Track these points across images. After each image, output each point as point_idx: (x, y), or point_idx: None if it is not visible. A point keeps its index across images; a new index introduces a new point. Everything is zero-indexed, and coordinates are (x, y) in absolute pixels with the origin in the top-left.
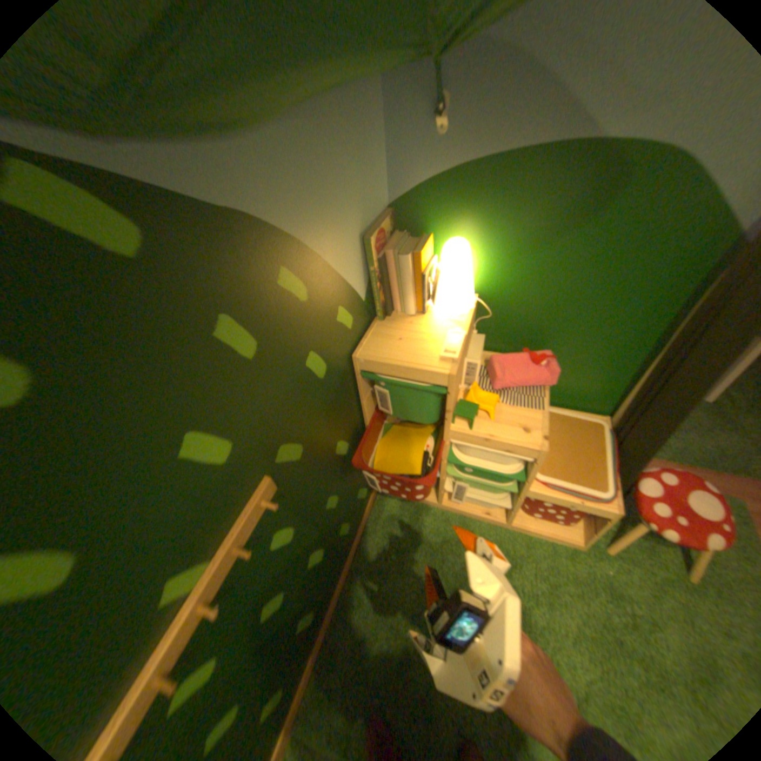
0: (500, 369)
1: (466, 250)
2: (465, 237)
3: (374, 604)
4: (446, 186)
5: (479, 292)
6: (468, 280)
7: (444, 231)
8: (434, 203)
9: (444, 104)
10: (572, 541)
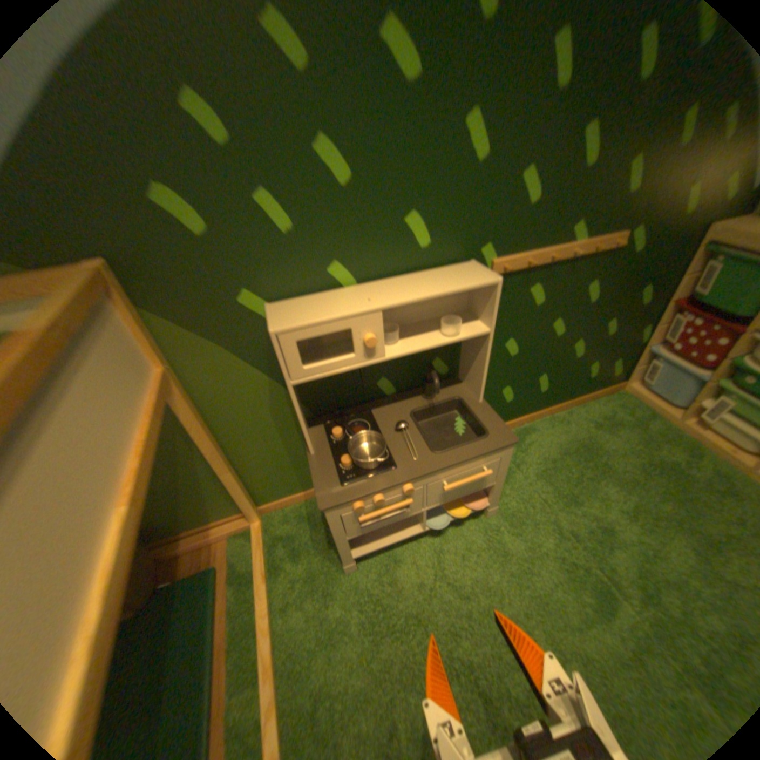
0: None
1: None
2: None
3: (578, 432)
4: None
5: None
6: None
7: None
8: None
9: None
10: None
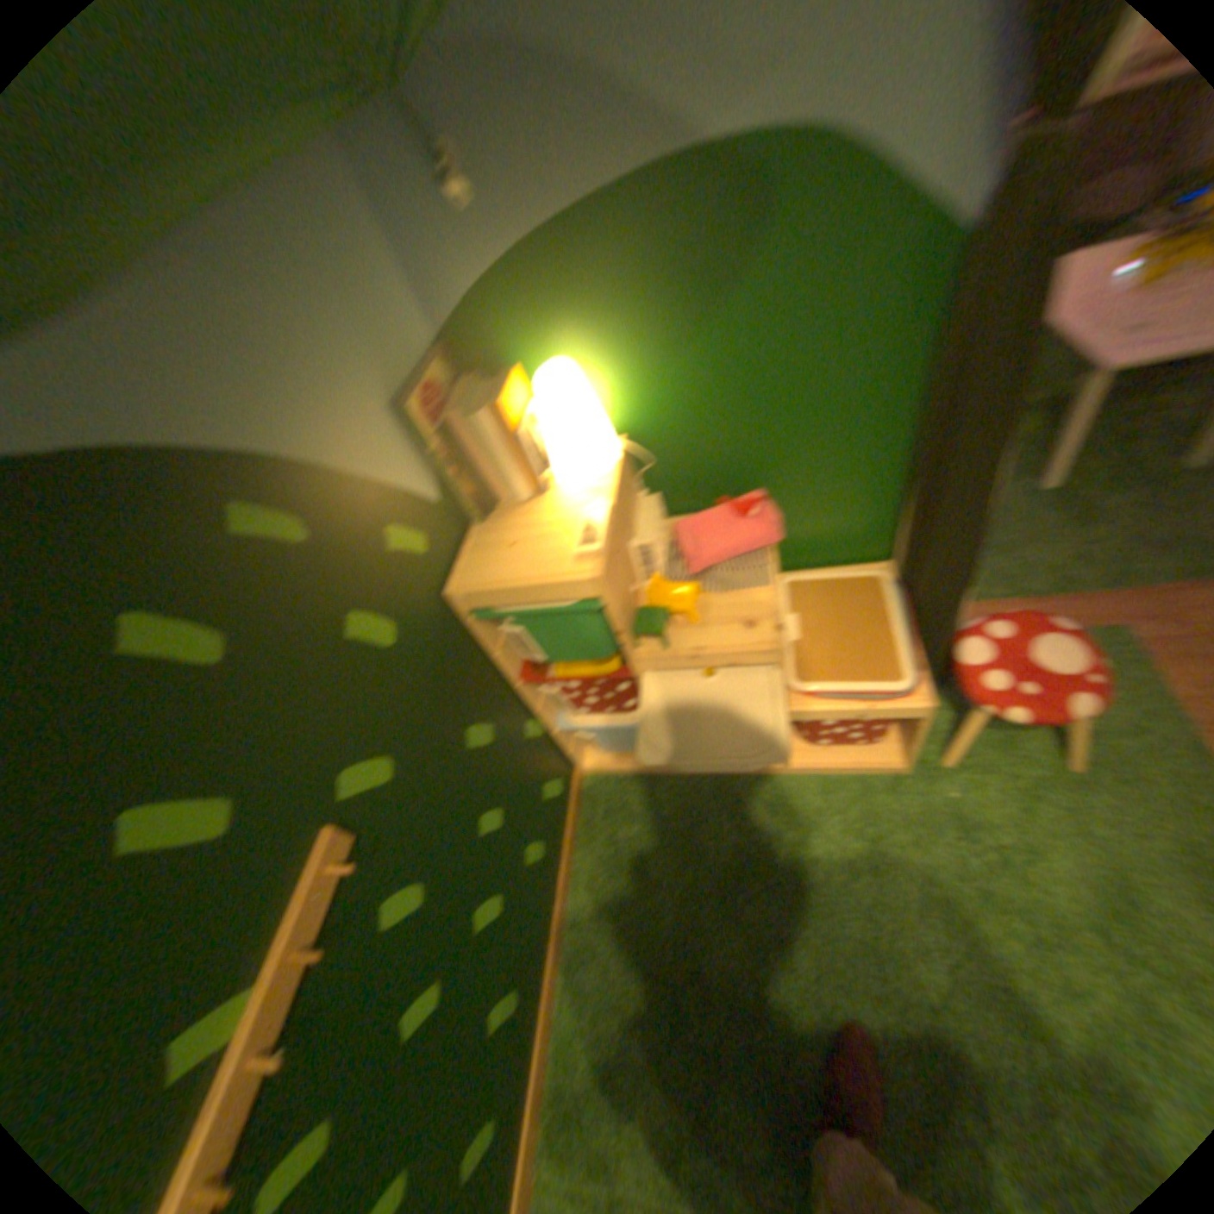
0: (691, 540)
1: (573, 374)
2: (570, 352)
3: (614, 948)
4: (510, 282)
5: (627, 430)
6: (595, 419)
7: (535, 352)
8: (503, 314)
9: (446, 155)
10: (886, 763)
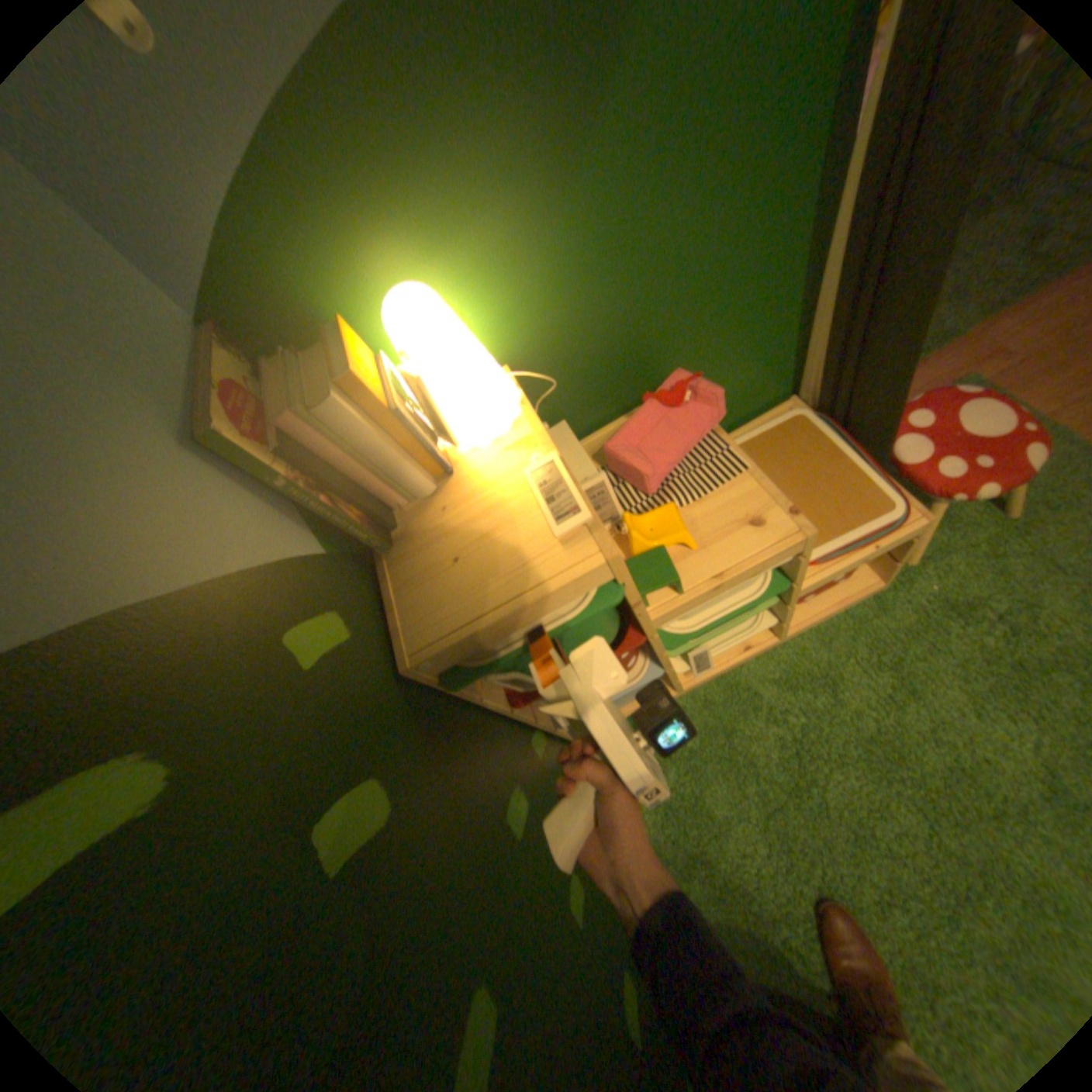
0: (639, 456)
1: (433, 296)
2: (404, 272)
3: (725, 912)
4: (279, 184)
5: (504, 355)
6: (479, 351)
7: (354, 289)
8: (286, 243)
9: None
10: (865, 588)
